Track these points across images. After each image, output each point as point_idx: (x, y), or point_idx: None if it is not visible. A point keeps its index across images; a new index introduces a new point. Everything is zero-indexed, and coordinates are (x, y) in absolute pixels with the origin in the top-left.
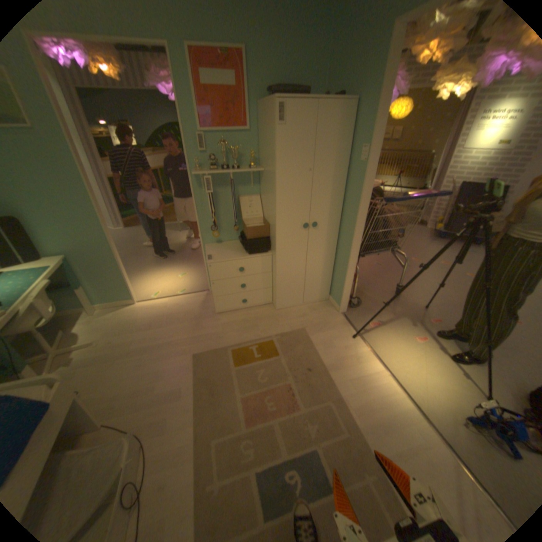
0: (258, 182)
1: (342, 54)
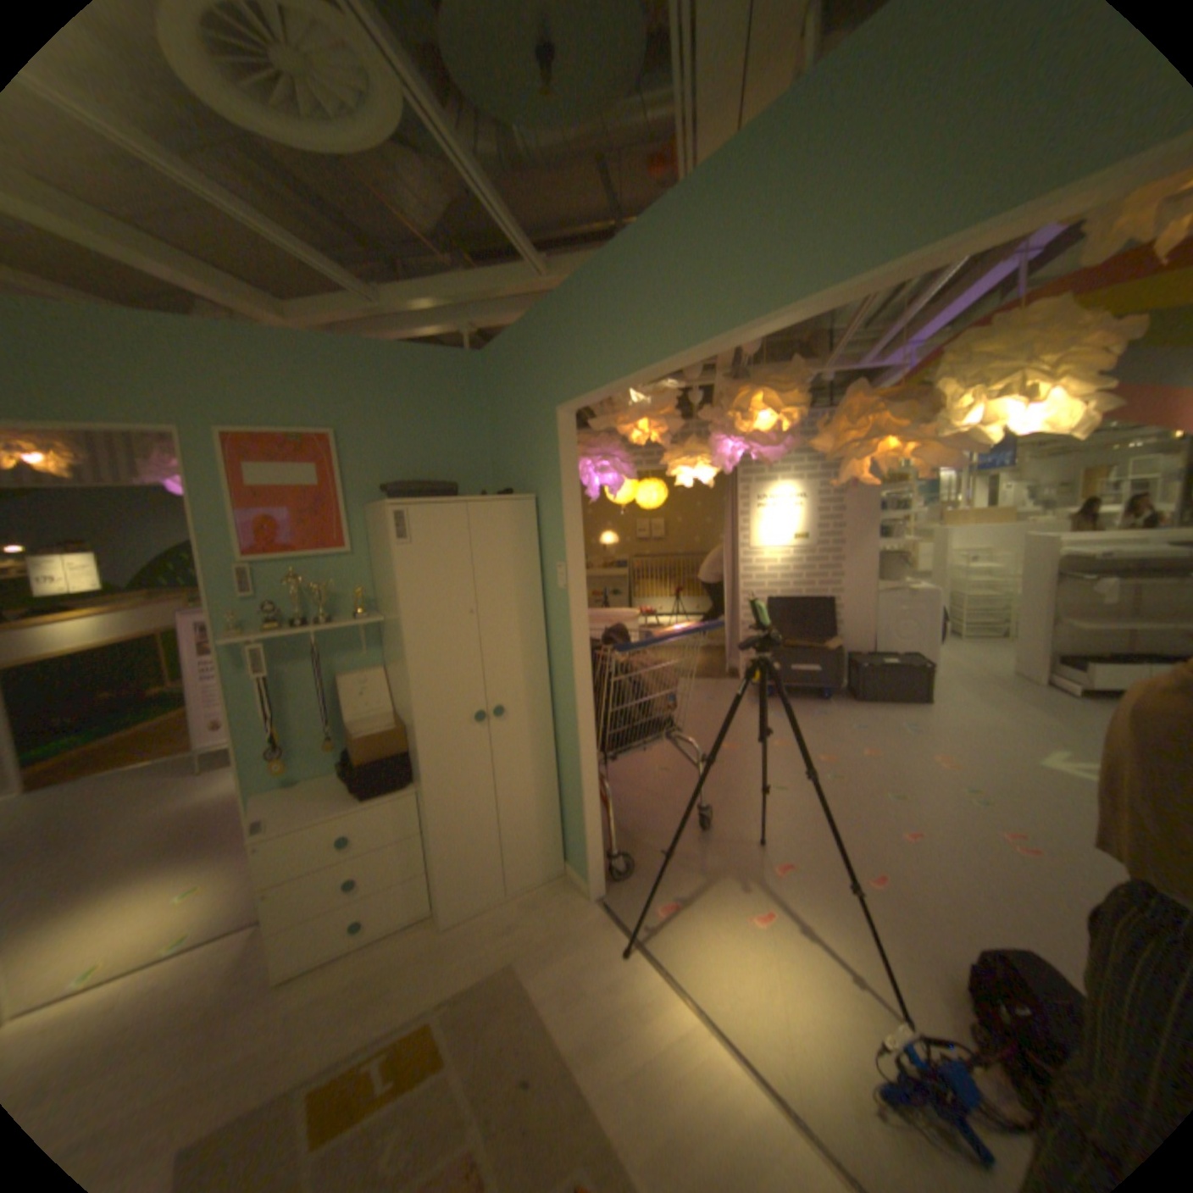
0: (380, 642)
1: (504, 439)
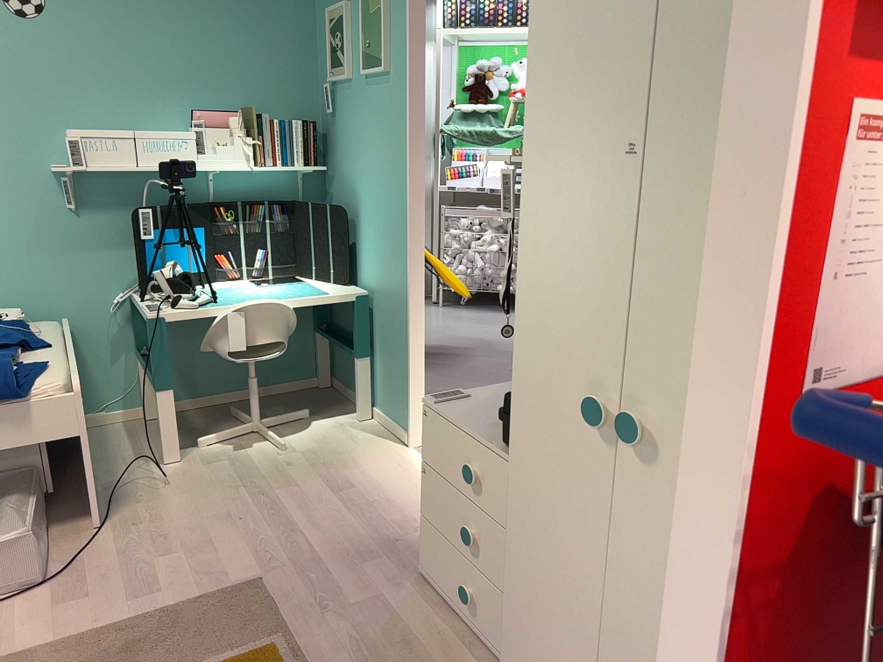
0: None
1: None
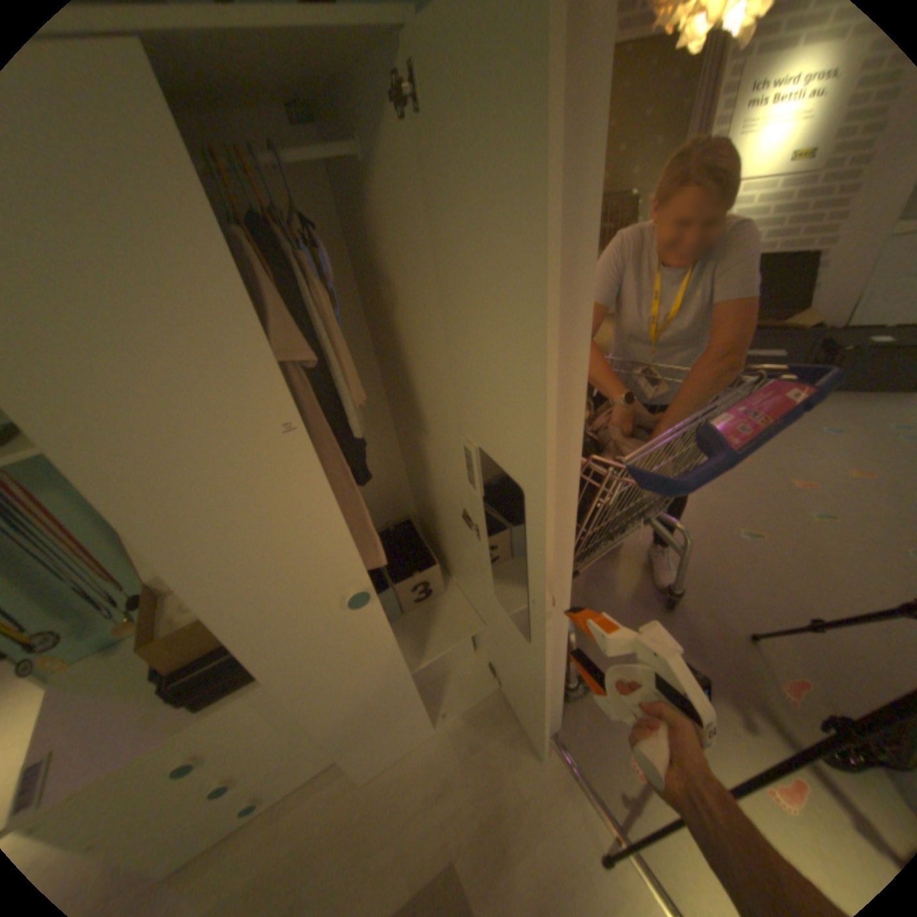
0: None
1: None
